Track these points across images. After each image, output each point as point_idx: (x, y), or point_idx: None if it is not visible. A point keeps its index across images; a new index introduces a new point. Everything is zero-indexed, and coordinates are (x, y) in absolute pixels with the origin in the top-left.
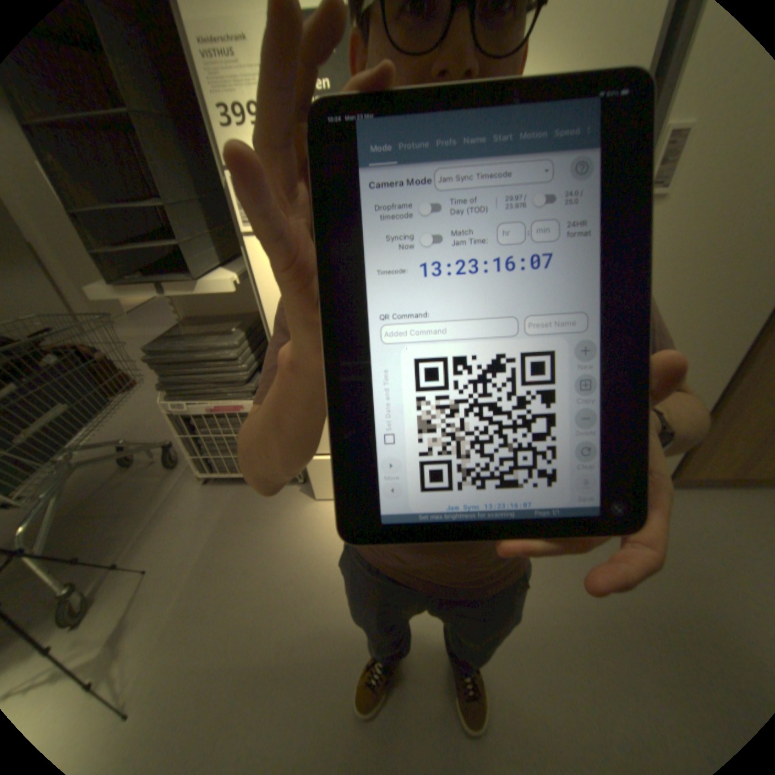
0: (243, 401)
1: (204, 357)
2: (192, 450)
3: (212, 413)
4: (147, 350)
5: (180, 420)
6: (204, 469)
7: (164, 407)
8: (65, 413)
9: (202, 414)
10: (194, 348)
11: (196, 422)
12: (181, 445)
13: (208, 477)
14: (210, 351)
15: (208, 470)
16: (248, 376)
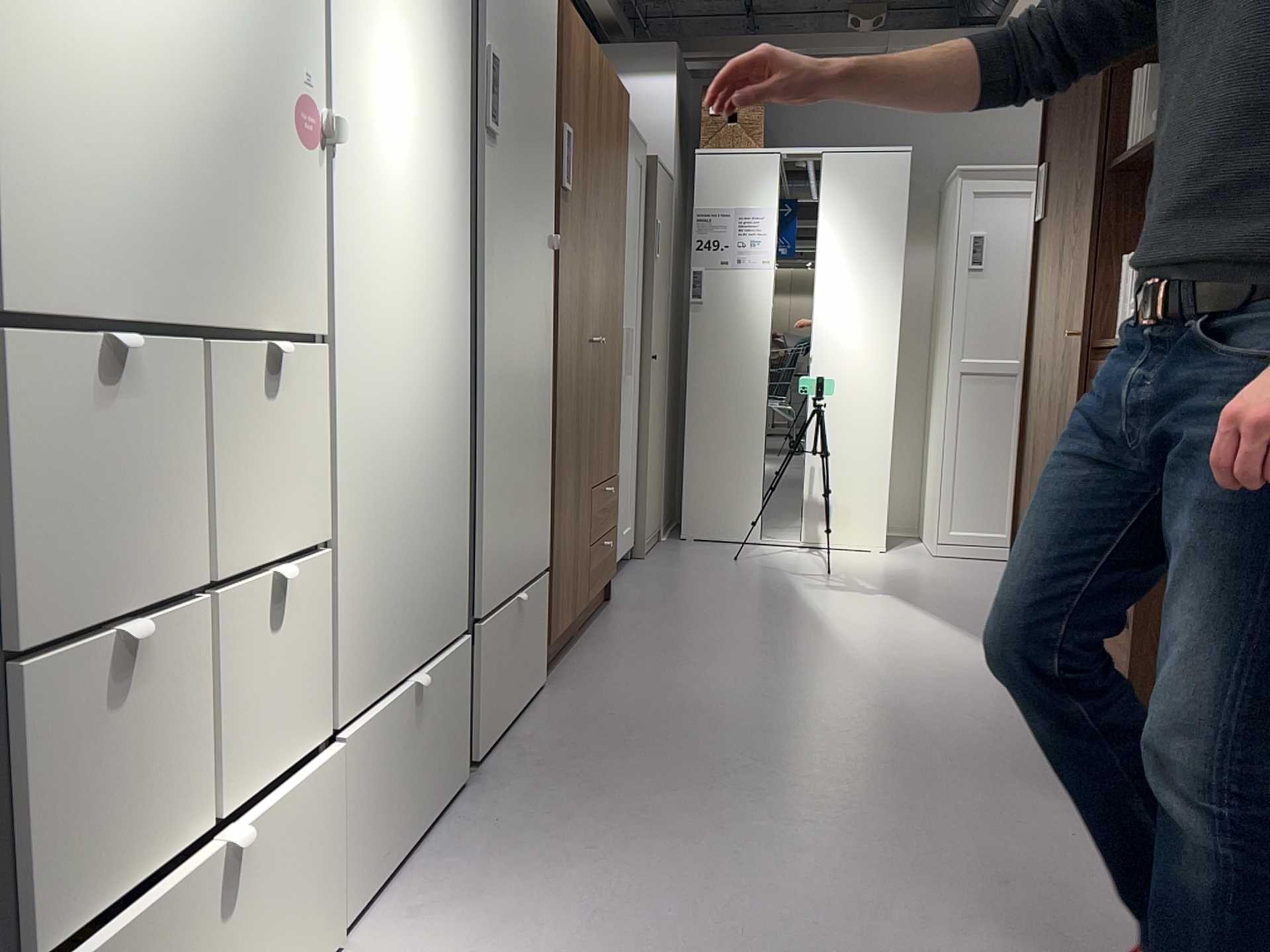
0: None
1: None
2: None
3: None
4: None
5: None
6: None
7: None
8: None
9: None
10: None
11: None
12: None
13: None
14: None
15: None
16: None
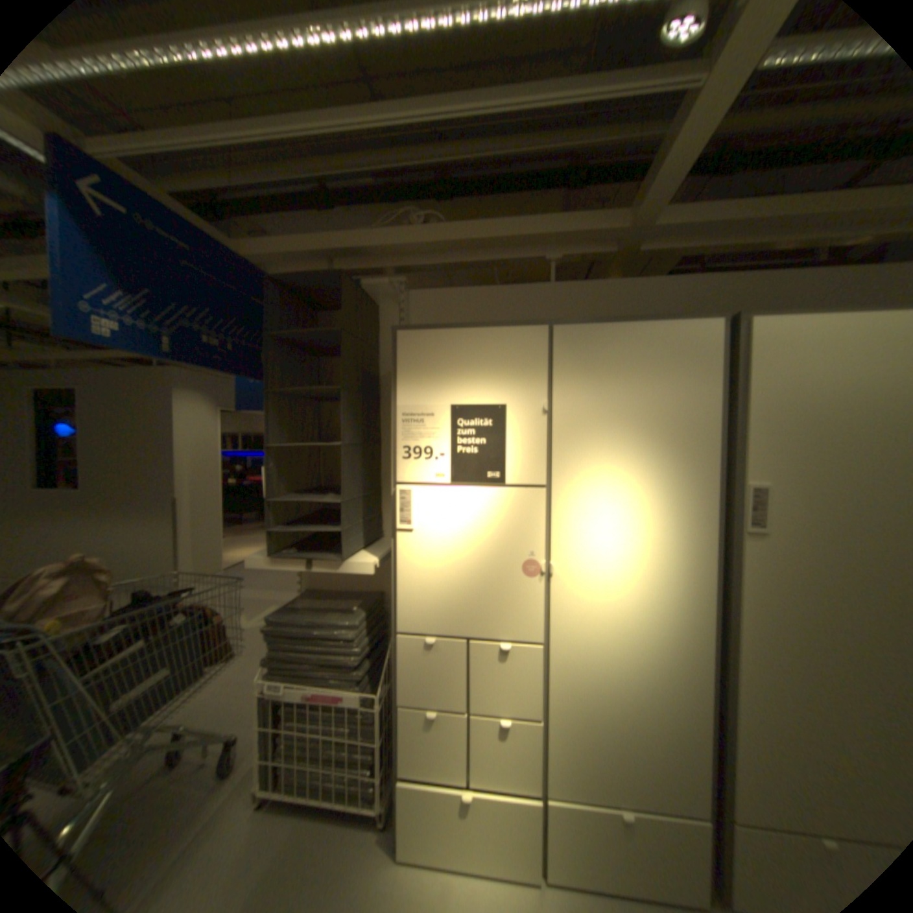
0: (345, 692)
1: (322, 635)
2: (266, 751)
3: (307, 703)
4: (270, 620)
5: (268, 707)
6: (267, 784)
7: (260, 687)
8: (161, 680)
9: (296, 702)
10: (315, 623)
11: (285, 712)
12: (256, 742)
13: (268, 797)
14: (330, 629)
15: (273, 786)
16: (358, 661)
